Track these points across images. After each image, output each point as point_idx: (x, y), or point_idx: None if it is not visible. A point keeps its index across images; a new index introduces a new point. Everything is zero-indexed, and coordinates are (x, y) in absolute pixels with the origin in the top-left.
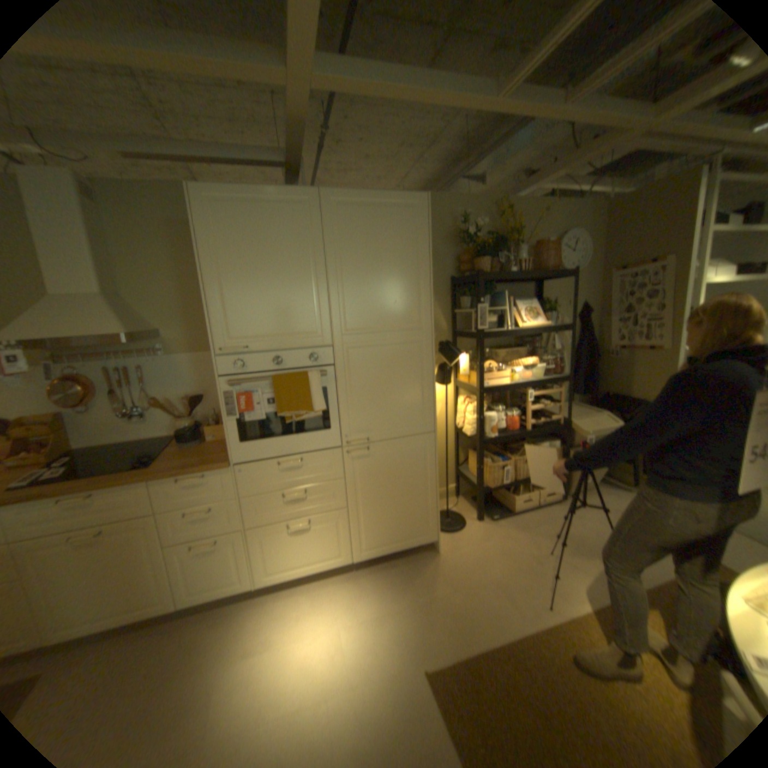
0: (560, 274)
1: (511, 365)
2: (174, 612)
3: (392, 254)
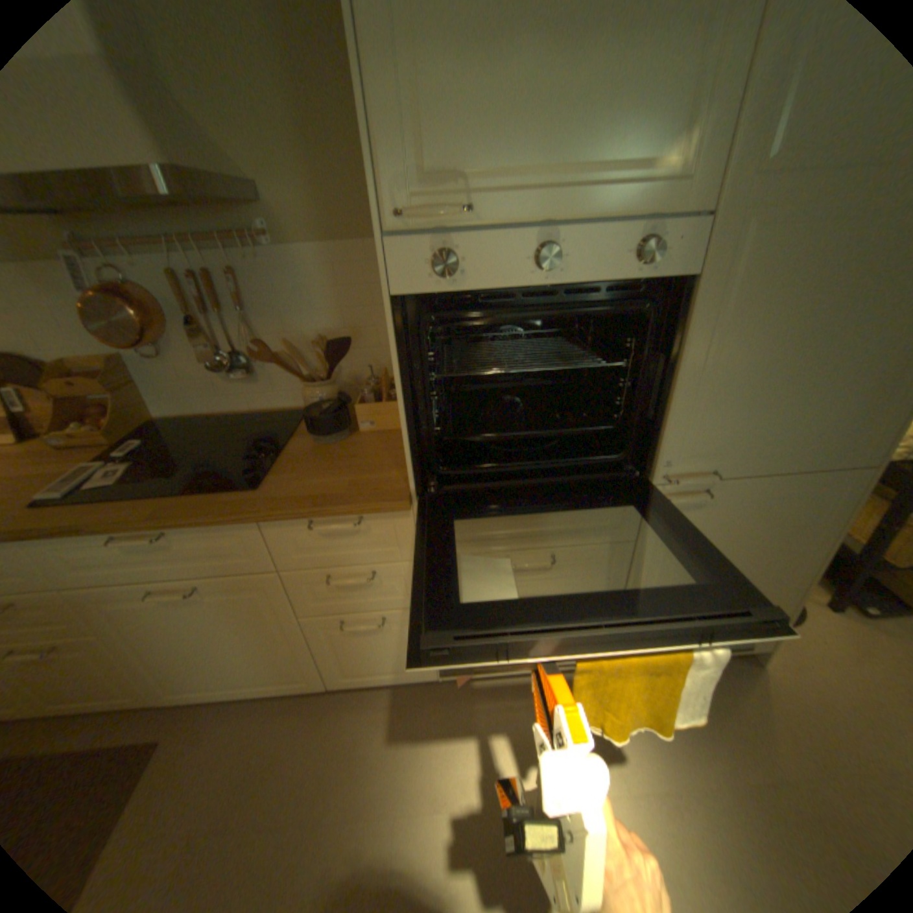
0: None
1: None
2: (327, 690)
3: None
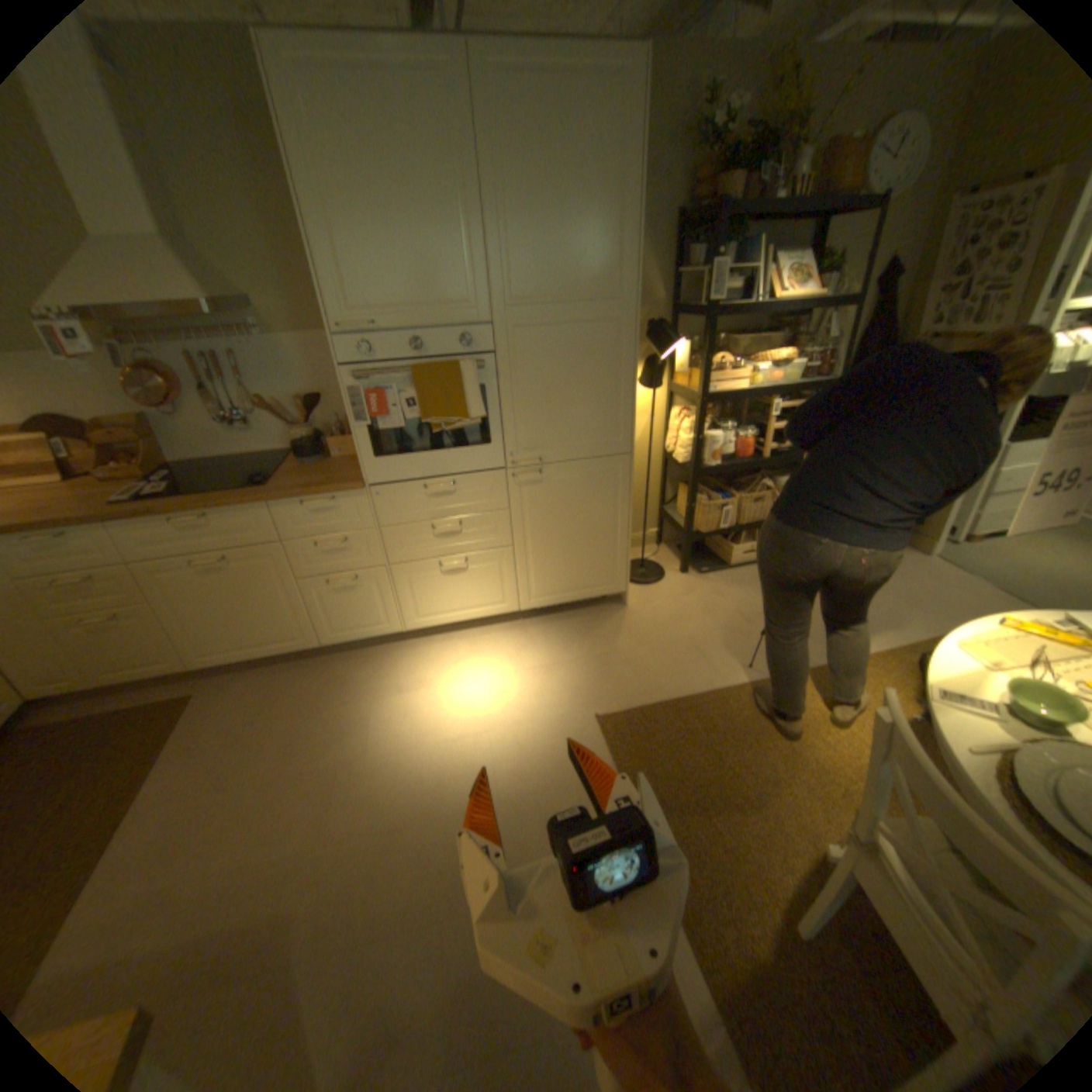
0: (860, 204)
1: (754, 359)
2: (320, 647)
3: (583, 166)
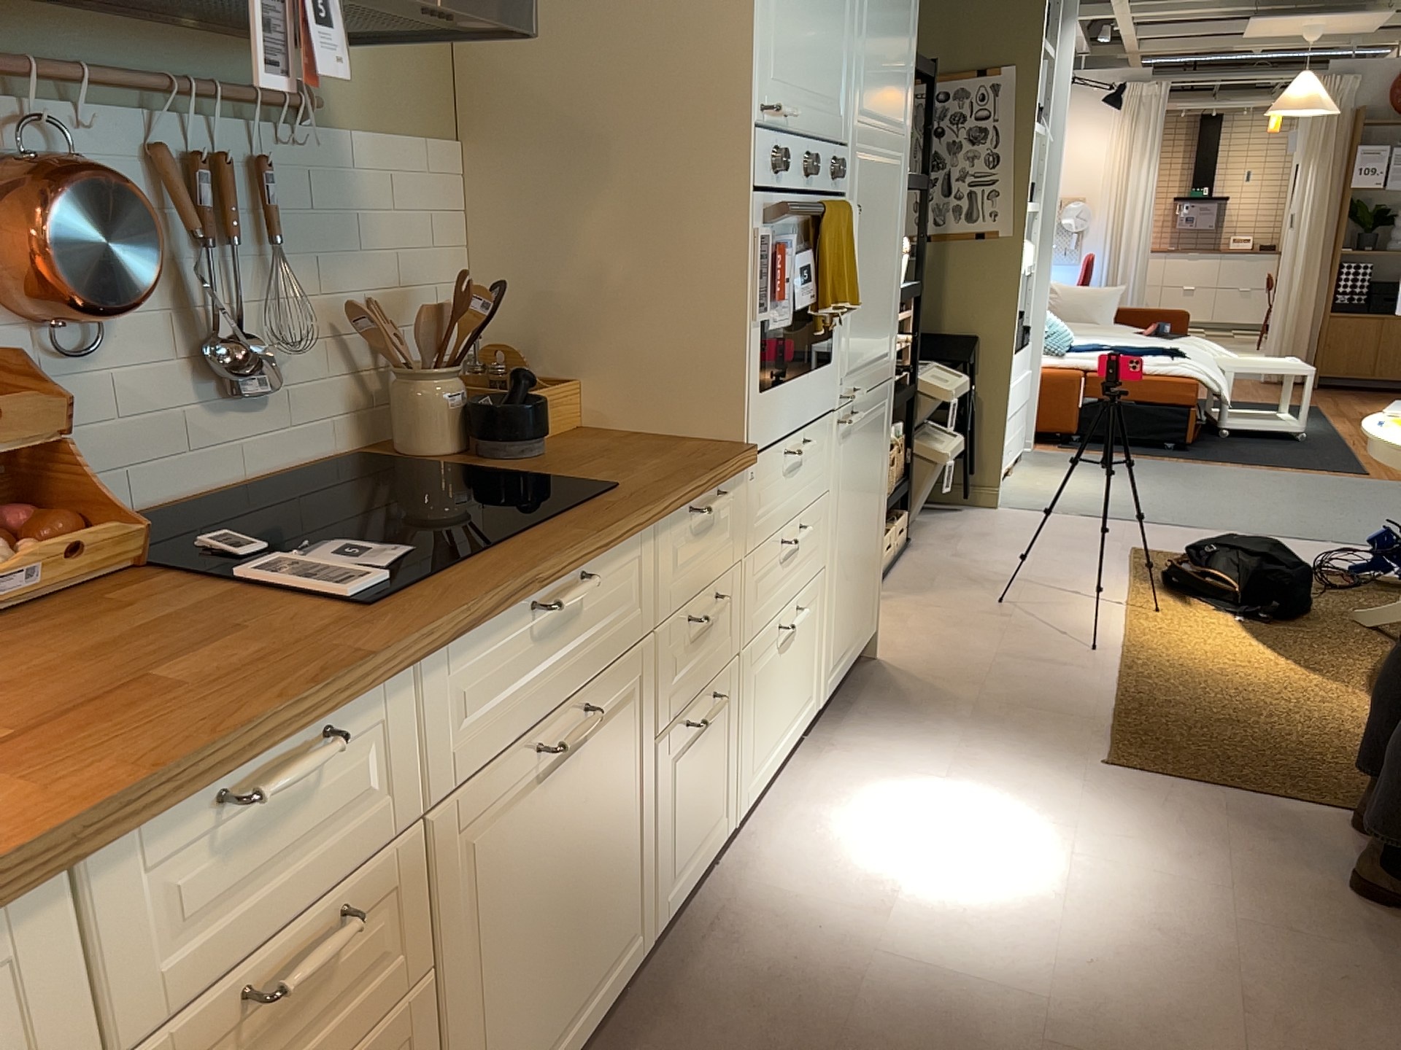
0: None
1: None
2: (651, 942)
3: None
